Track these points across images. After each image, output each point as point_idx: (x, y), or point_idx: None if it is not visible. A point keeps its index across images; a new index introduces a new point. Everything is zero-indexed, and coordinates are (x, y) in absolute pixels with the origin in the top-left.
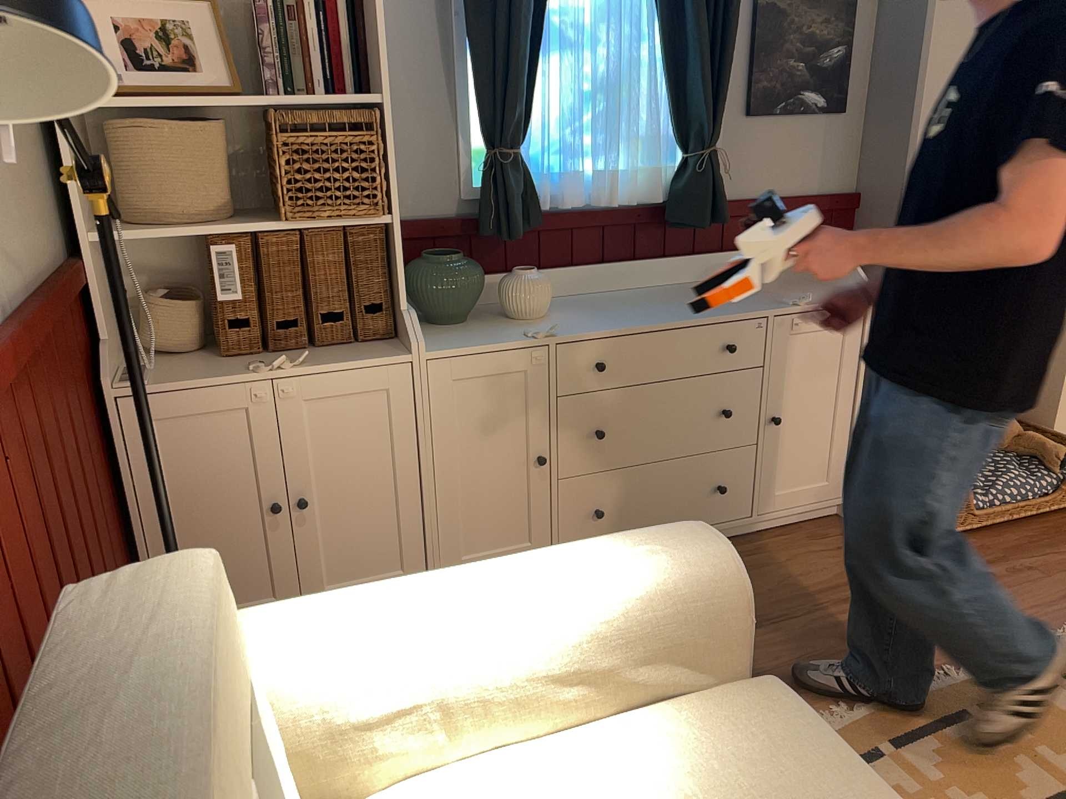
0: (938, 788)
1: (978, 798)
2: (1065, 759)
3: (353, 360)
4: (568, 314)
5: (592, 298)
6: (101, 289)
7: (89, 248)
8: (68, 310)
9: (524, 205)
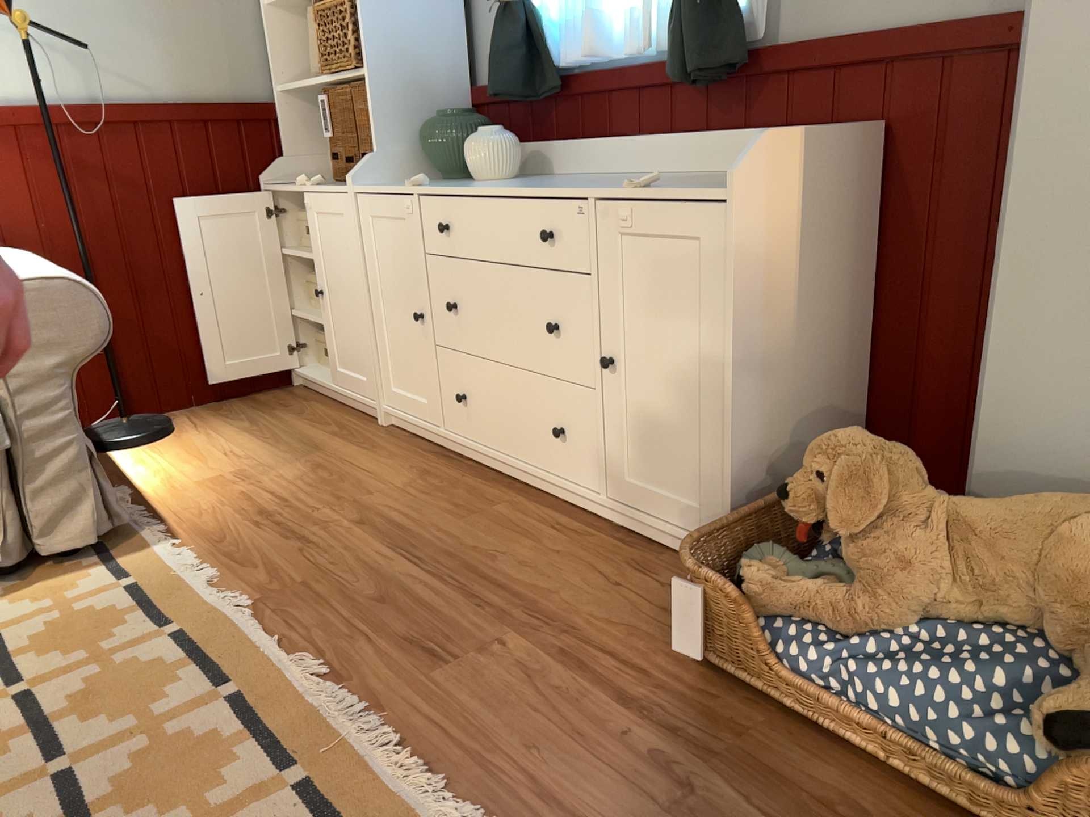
0: (106, 659)
1: (83, 685)
2: (127, 759)
3: (336, 189)
4: (507, 182)
5: (587, 177)
6: (294, 128)
7: (280, 99)
8: (236, 131)
9: (523, 64)
